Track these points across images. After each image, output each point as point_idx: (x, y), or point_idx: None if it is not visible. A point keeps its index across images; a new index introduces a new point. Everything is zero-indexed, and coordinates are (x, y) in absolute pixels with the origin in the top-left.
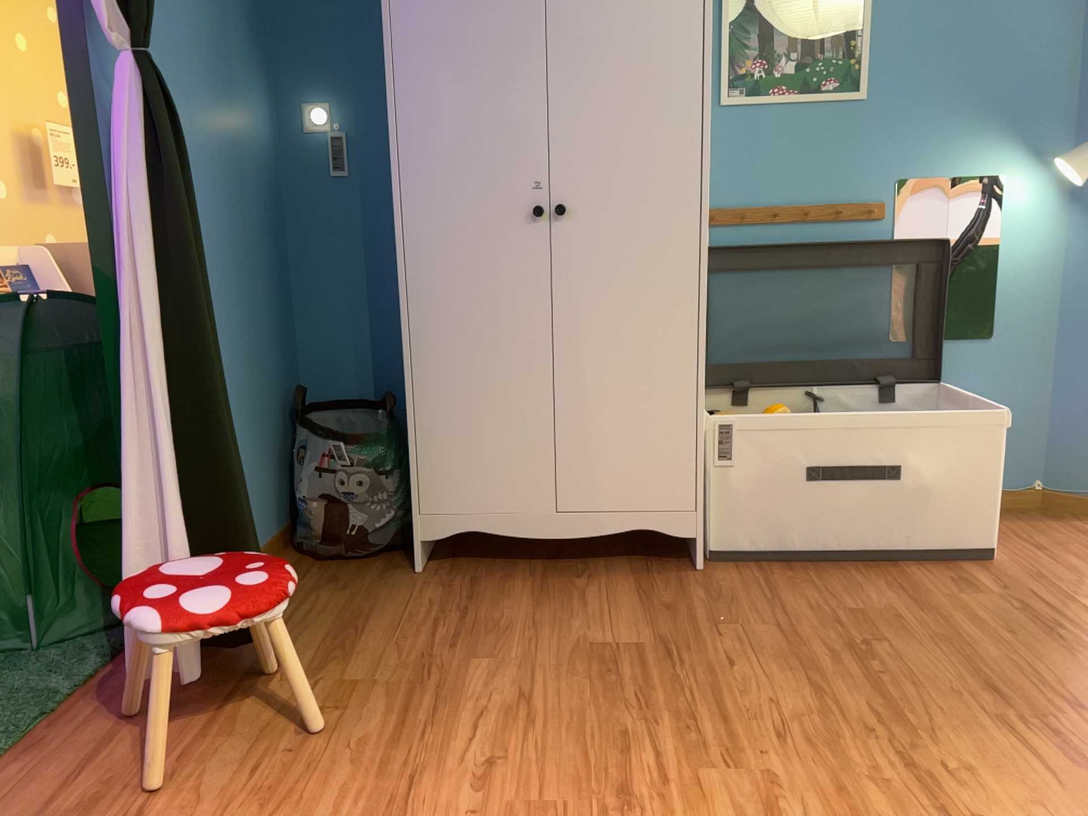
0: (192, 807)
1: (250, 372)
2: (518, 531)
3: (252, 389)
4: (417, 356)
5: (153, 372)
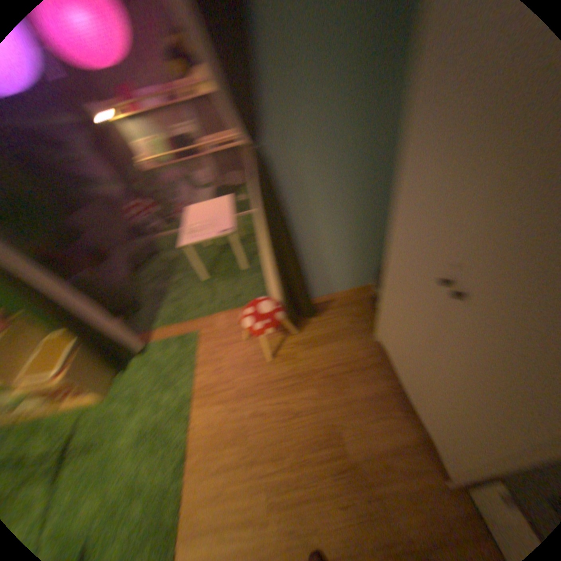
0: (240, 354)
1: (366, 236)
2: (398, 375)
3: (366, 242)
4: (386, 287)
5: (269, 257)
